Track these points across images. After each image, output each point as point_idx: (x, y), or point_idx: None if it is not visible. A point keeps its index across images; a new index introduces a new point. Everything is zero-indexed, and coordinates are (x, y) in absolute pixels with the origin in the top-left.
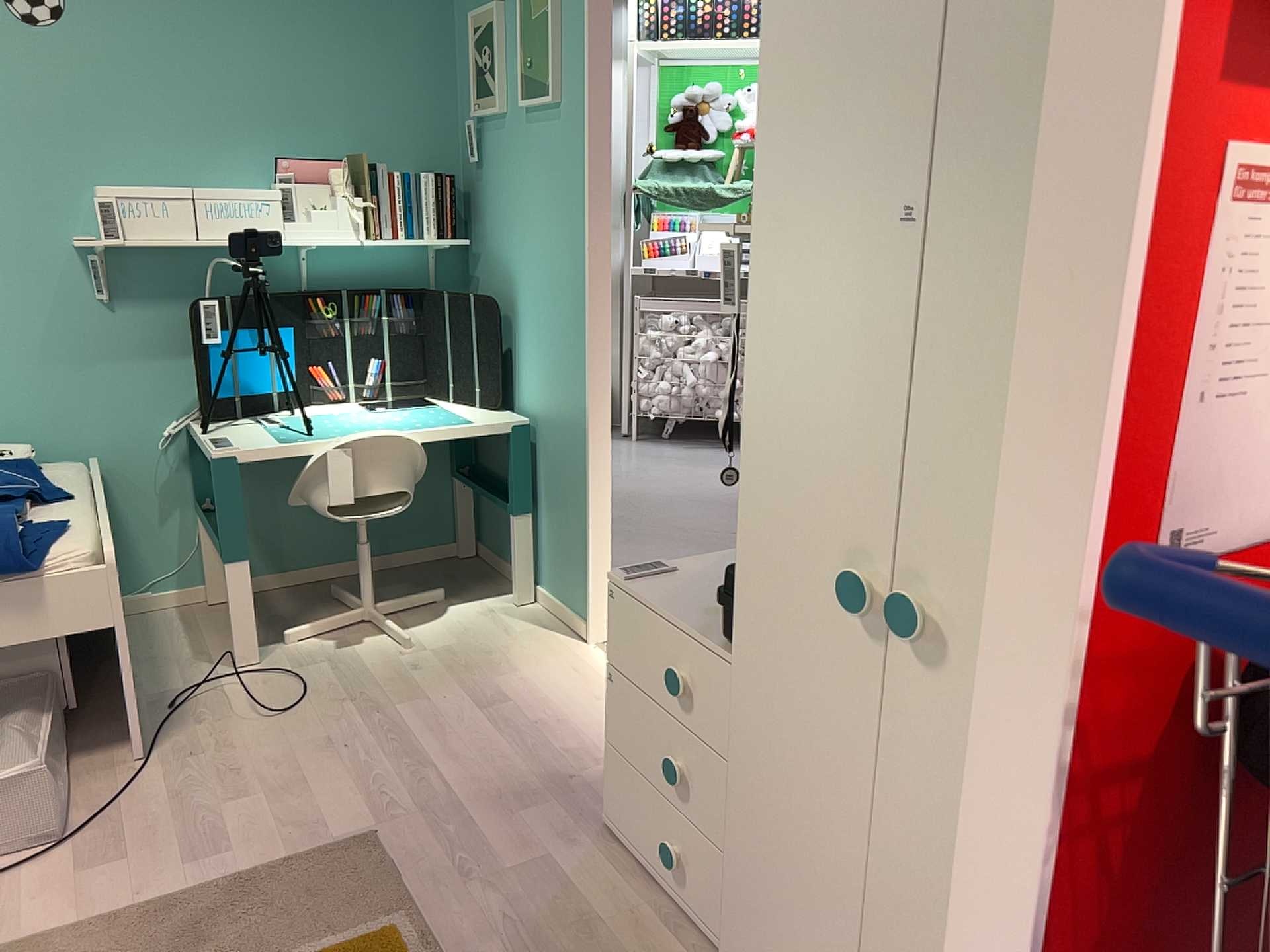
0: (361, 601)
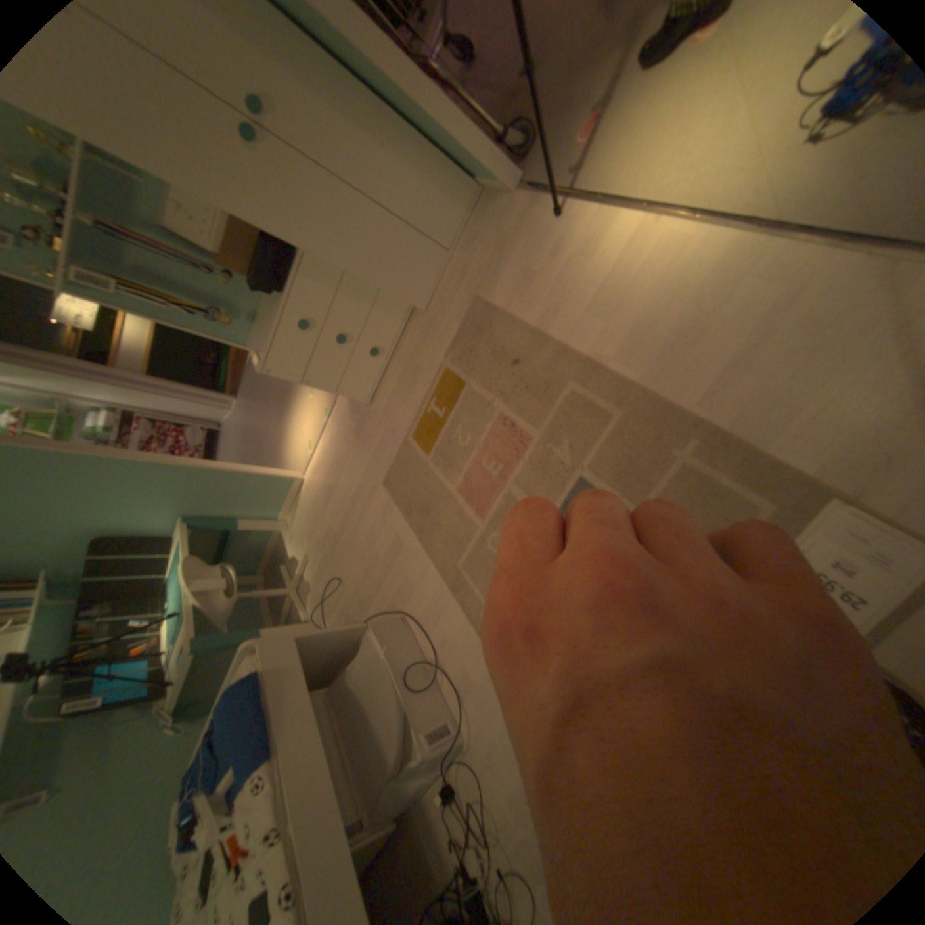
0: (285, 597)
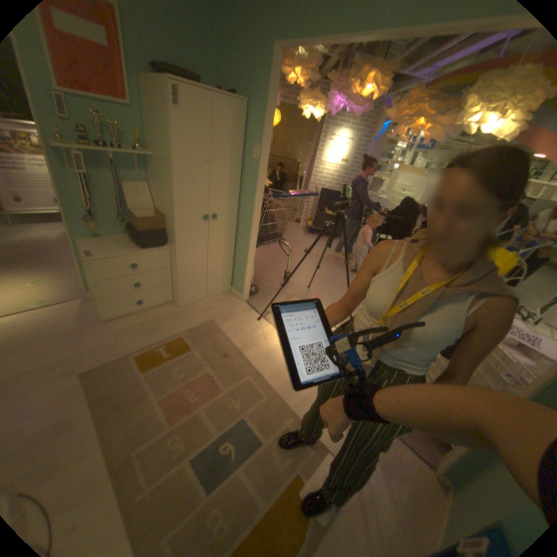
0: None
